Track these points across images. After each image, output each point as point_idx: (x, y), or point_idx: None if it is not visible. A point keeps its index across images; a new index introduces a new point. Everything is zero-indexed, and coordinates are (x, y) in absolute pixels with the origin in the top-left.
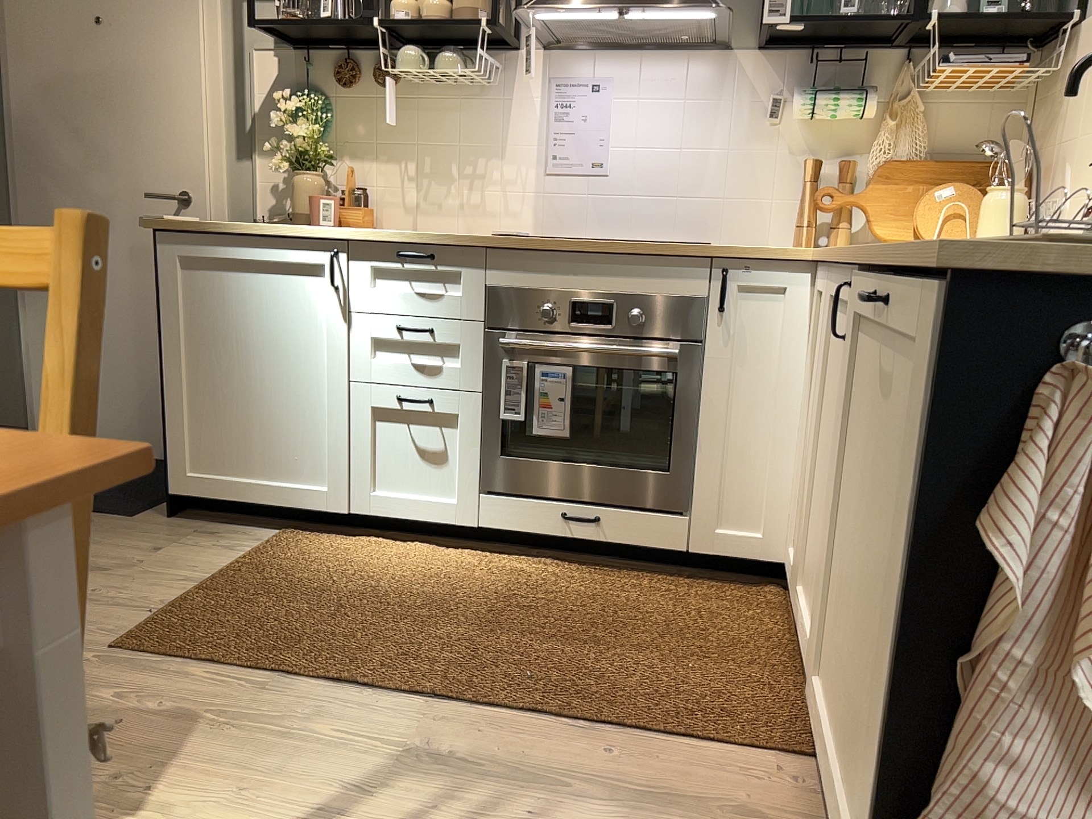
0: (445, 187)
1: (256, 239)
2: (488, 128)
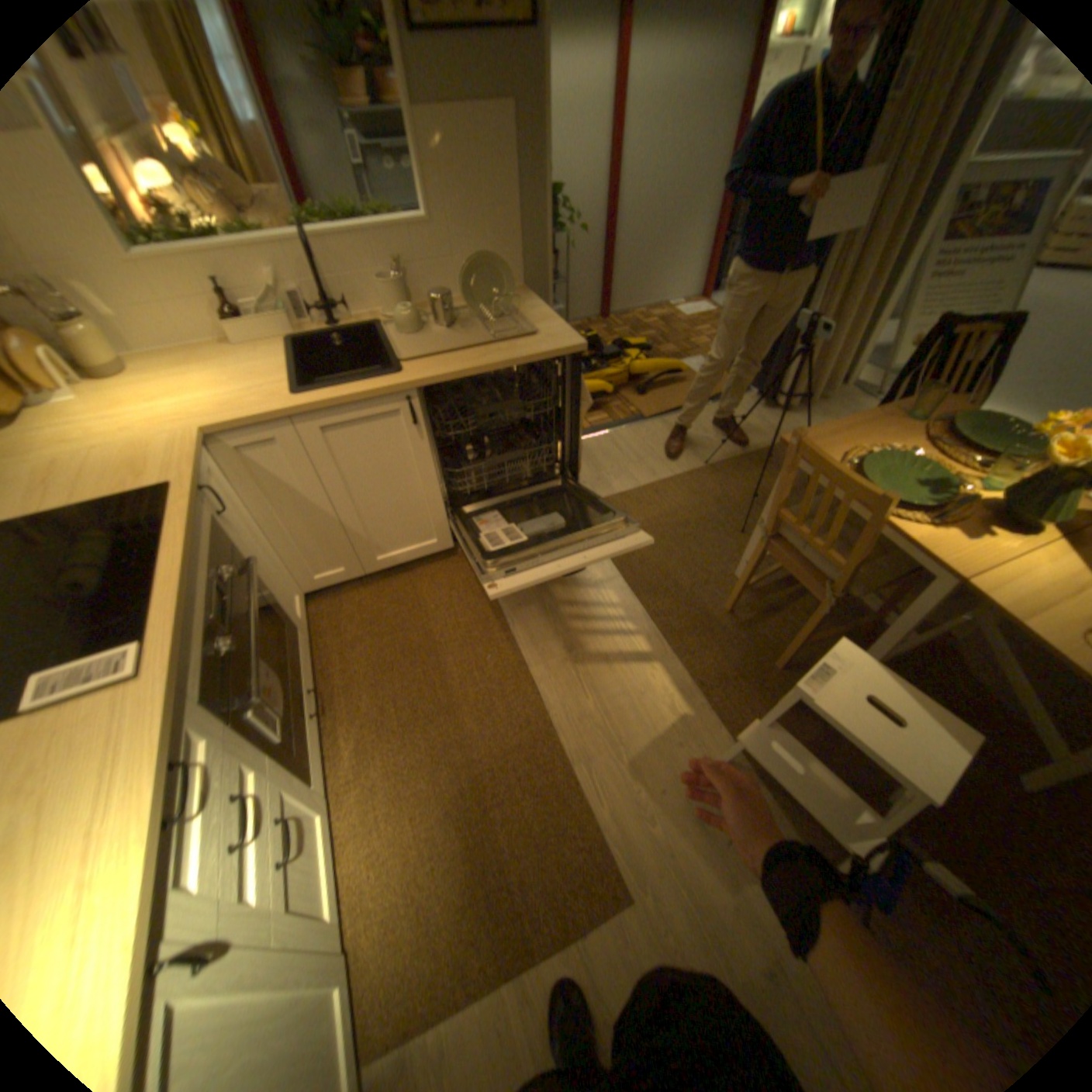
0: None
1: None
2: None
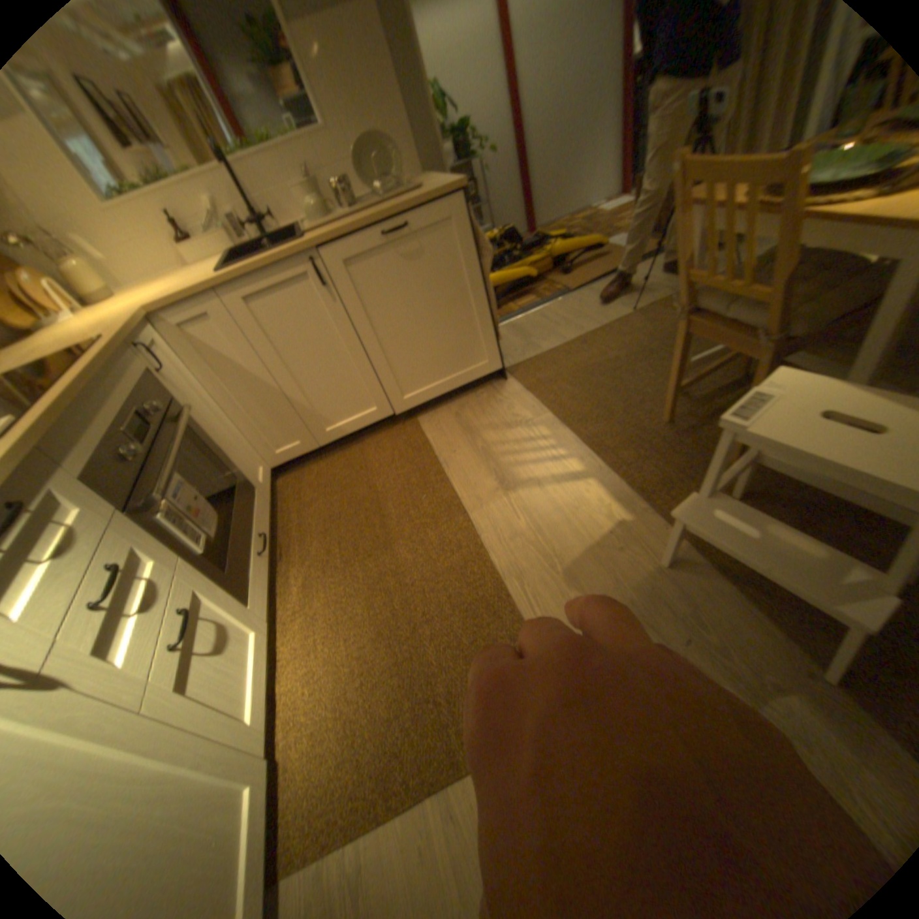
0: None
1: None
2: None
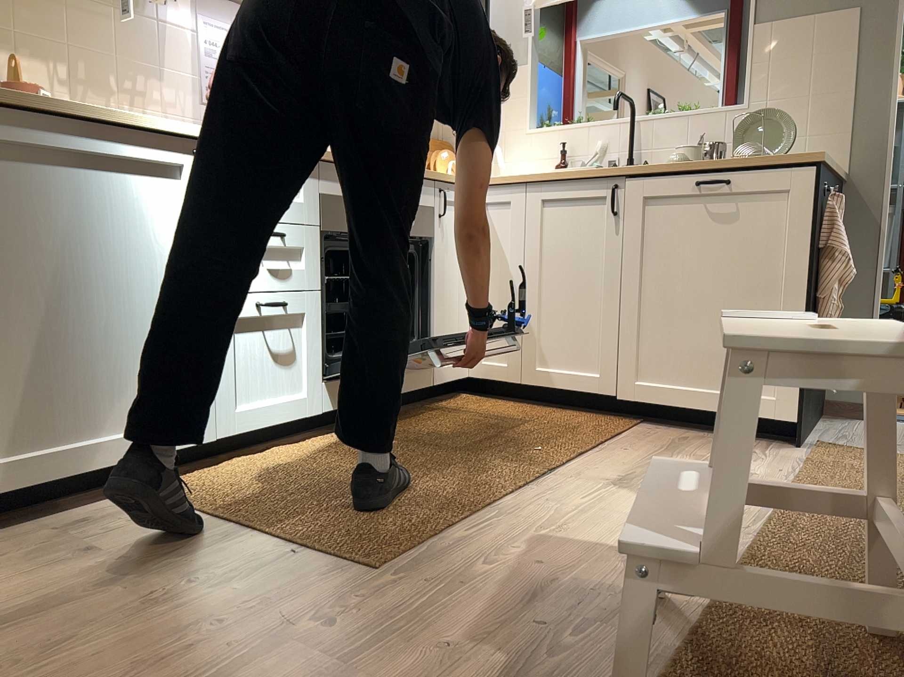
0: (106, 99)
1: (100, 126)
2: (148, 46)
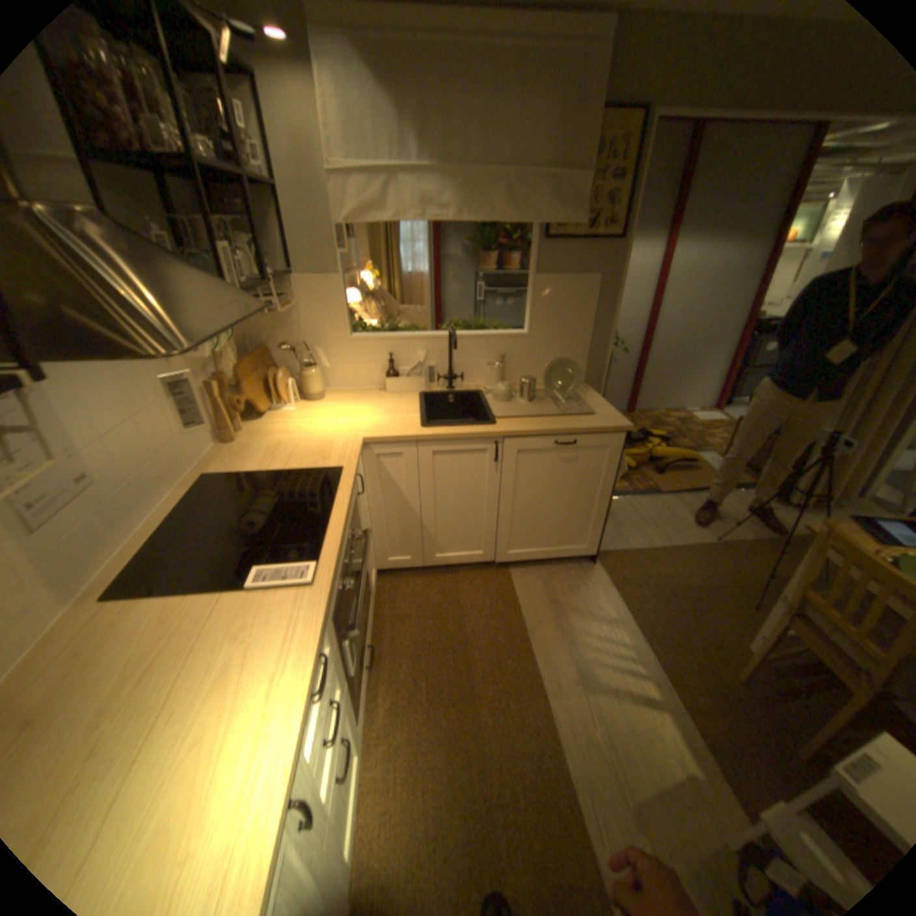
0: None
1: None
2: None
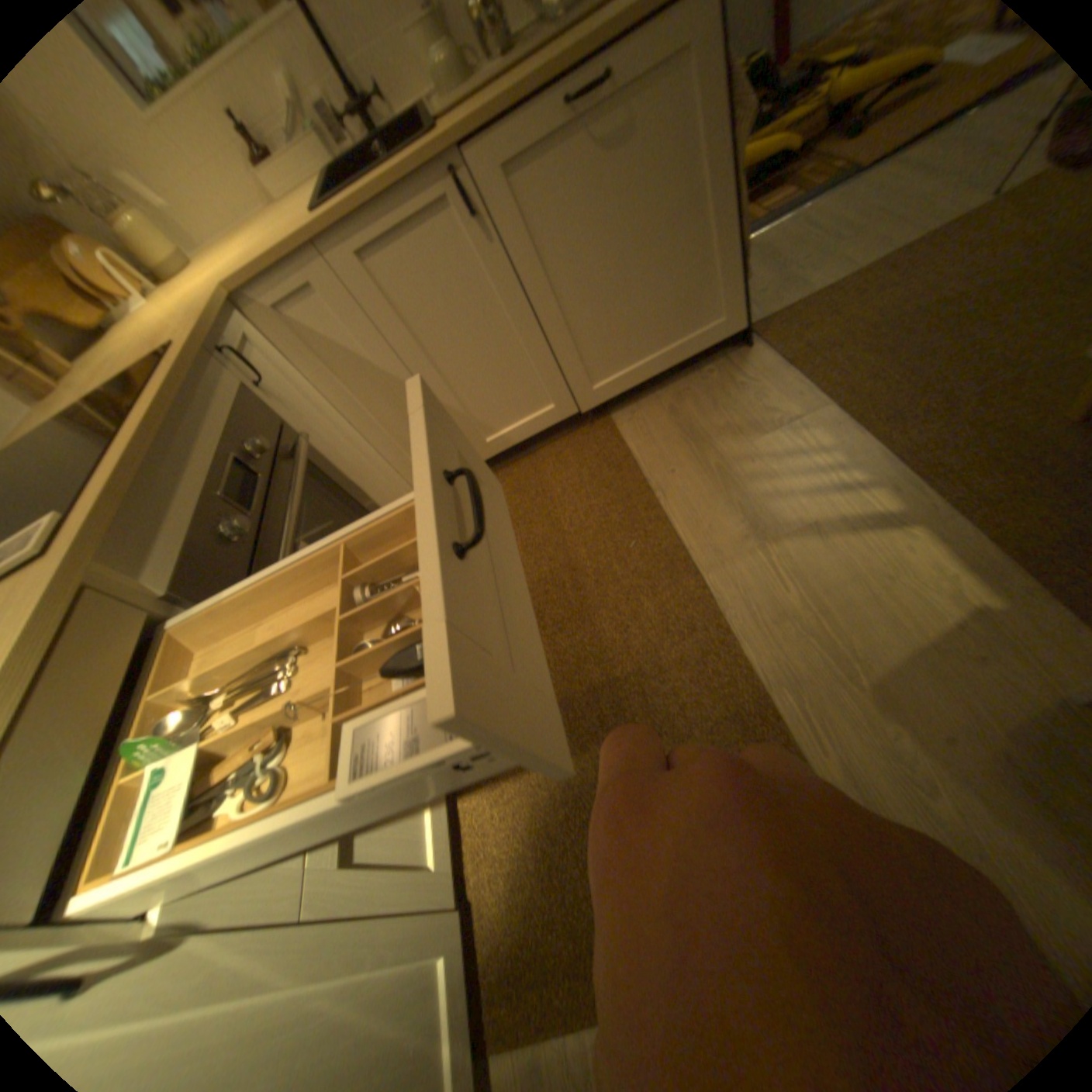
0: None
1: None
2: None
